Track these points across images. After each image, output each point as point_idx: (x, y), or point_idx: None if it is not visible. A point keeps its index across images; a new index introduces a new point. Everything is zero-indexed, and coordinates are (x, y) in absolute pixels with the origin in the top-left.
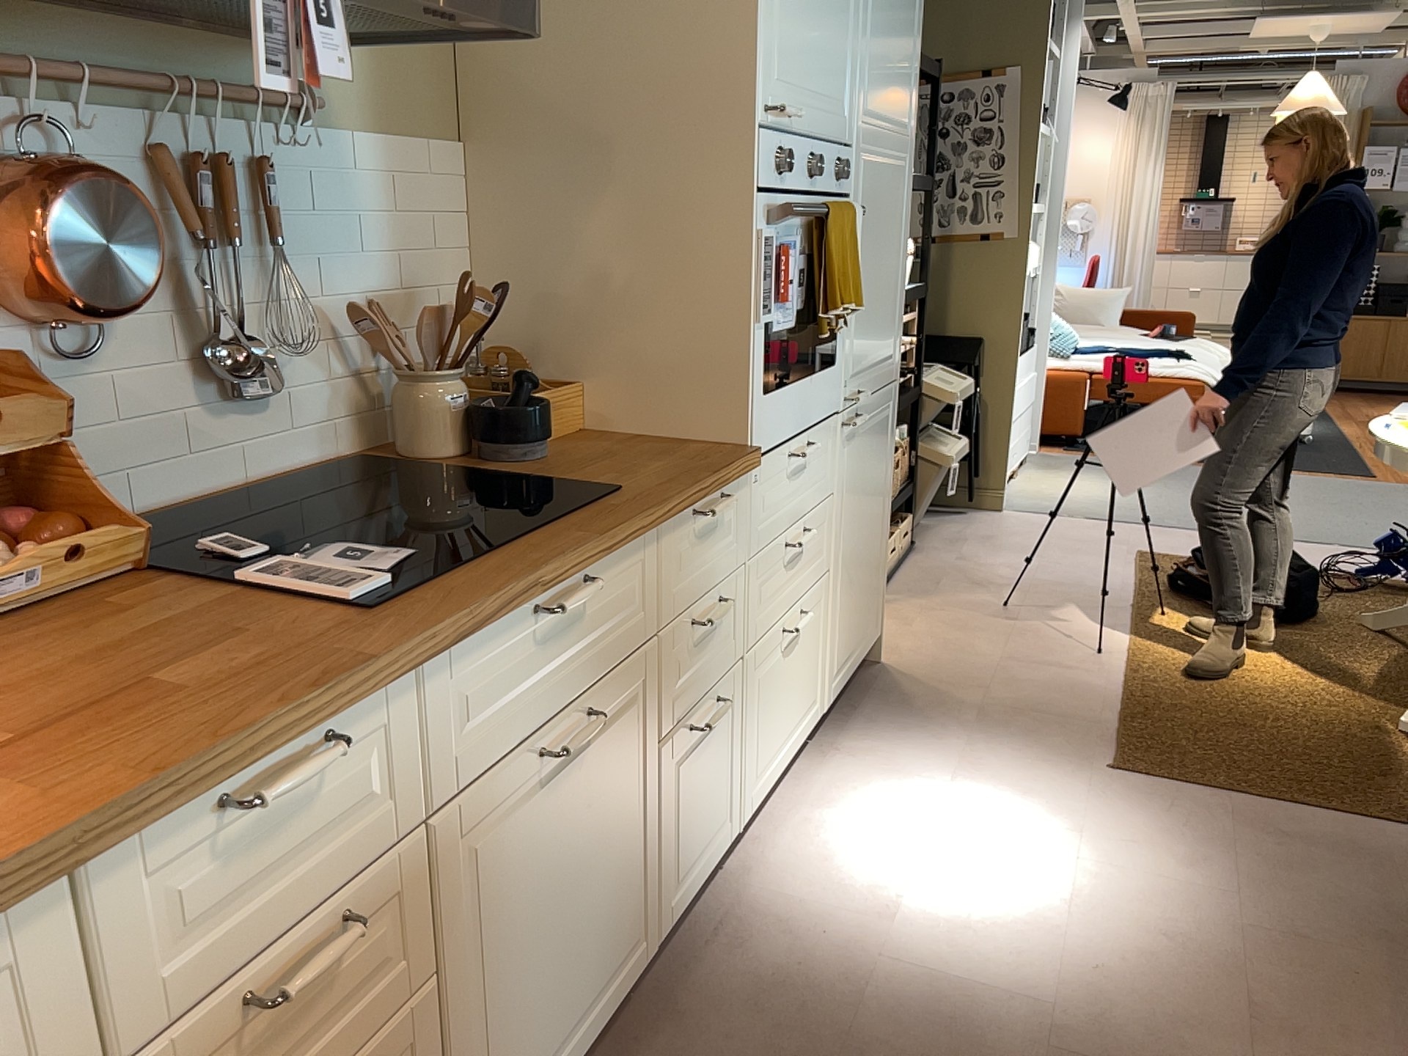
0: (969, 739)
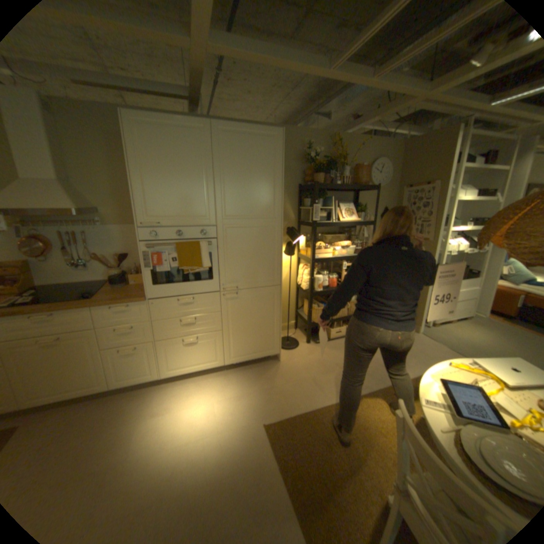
0: (252, 393)
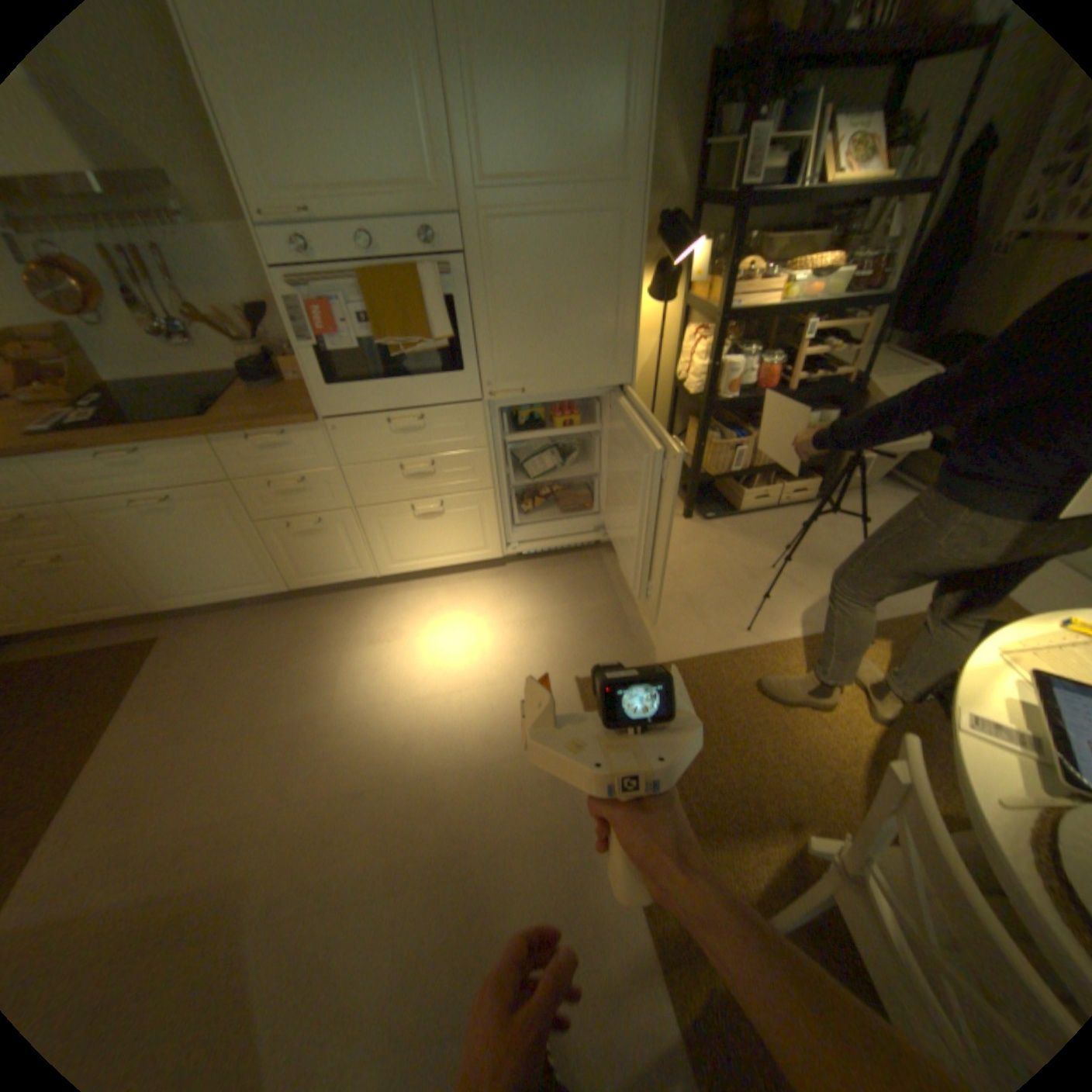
0: (558, 616)
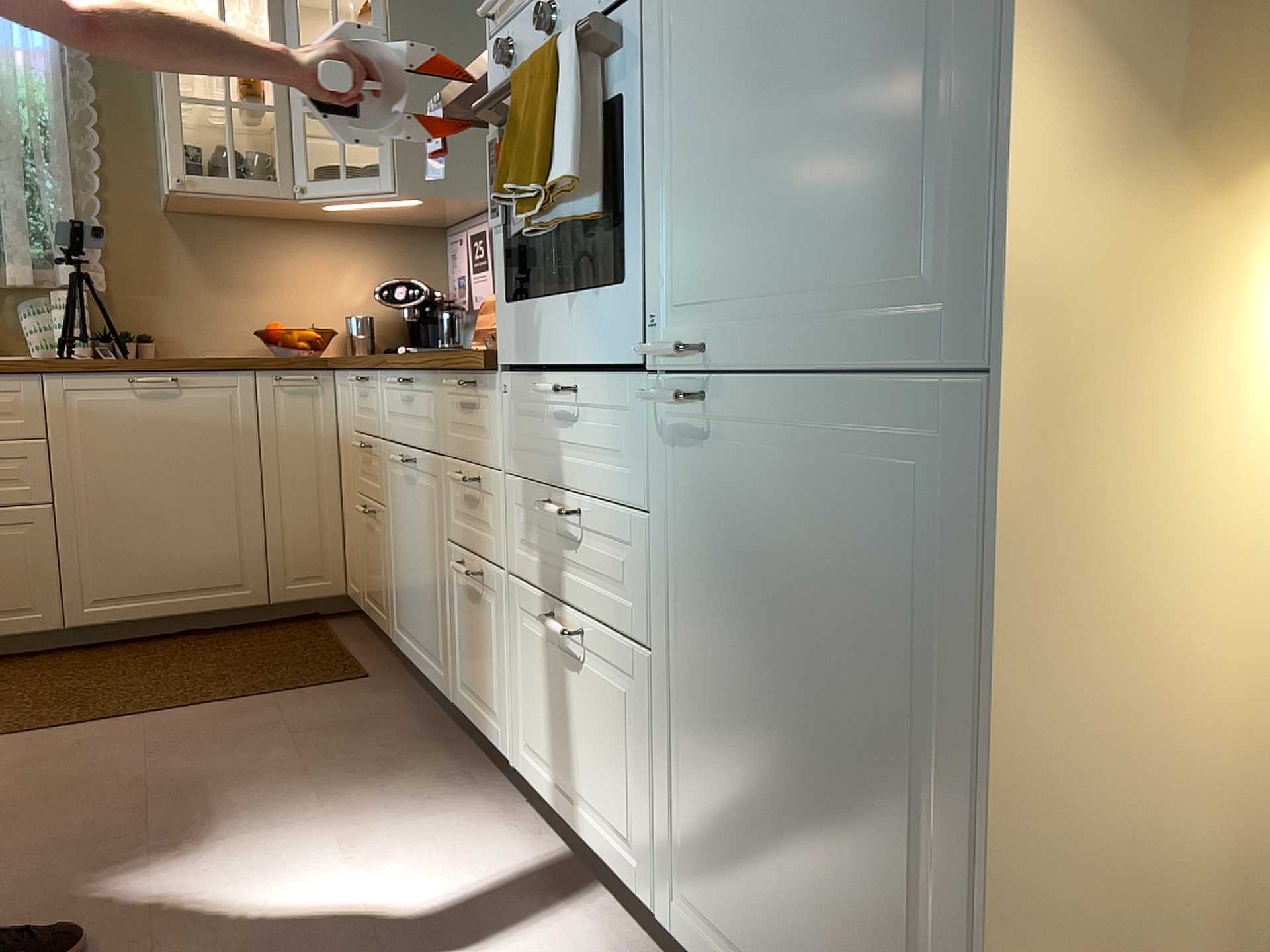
0: None
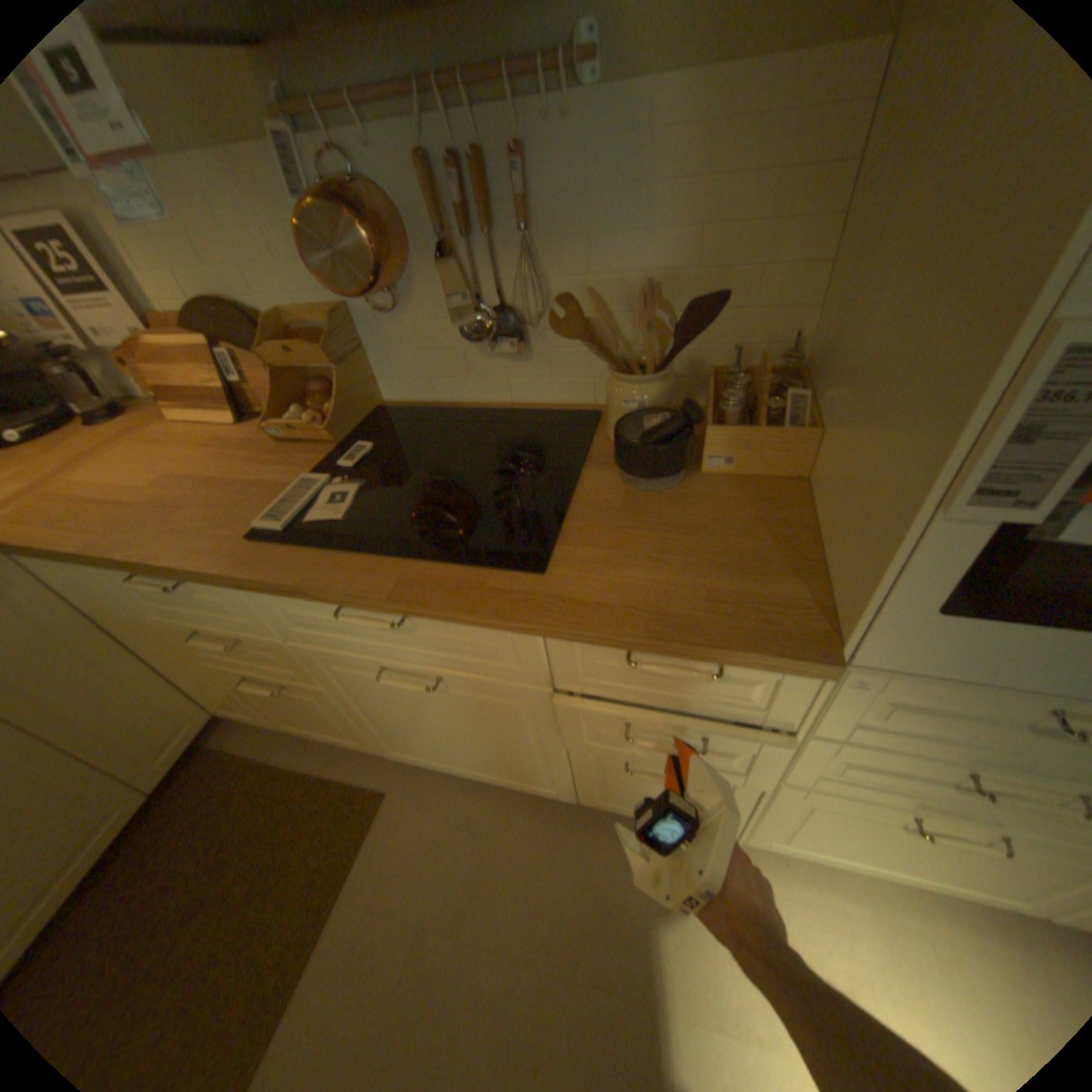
0: None
